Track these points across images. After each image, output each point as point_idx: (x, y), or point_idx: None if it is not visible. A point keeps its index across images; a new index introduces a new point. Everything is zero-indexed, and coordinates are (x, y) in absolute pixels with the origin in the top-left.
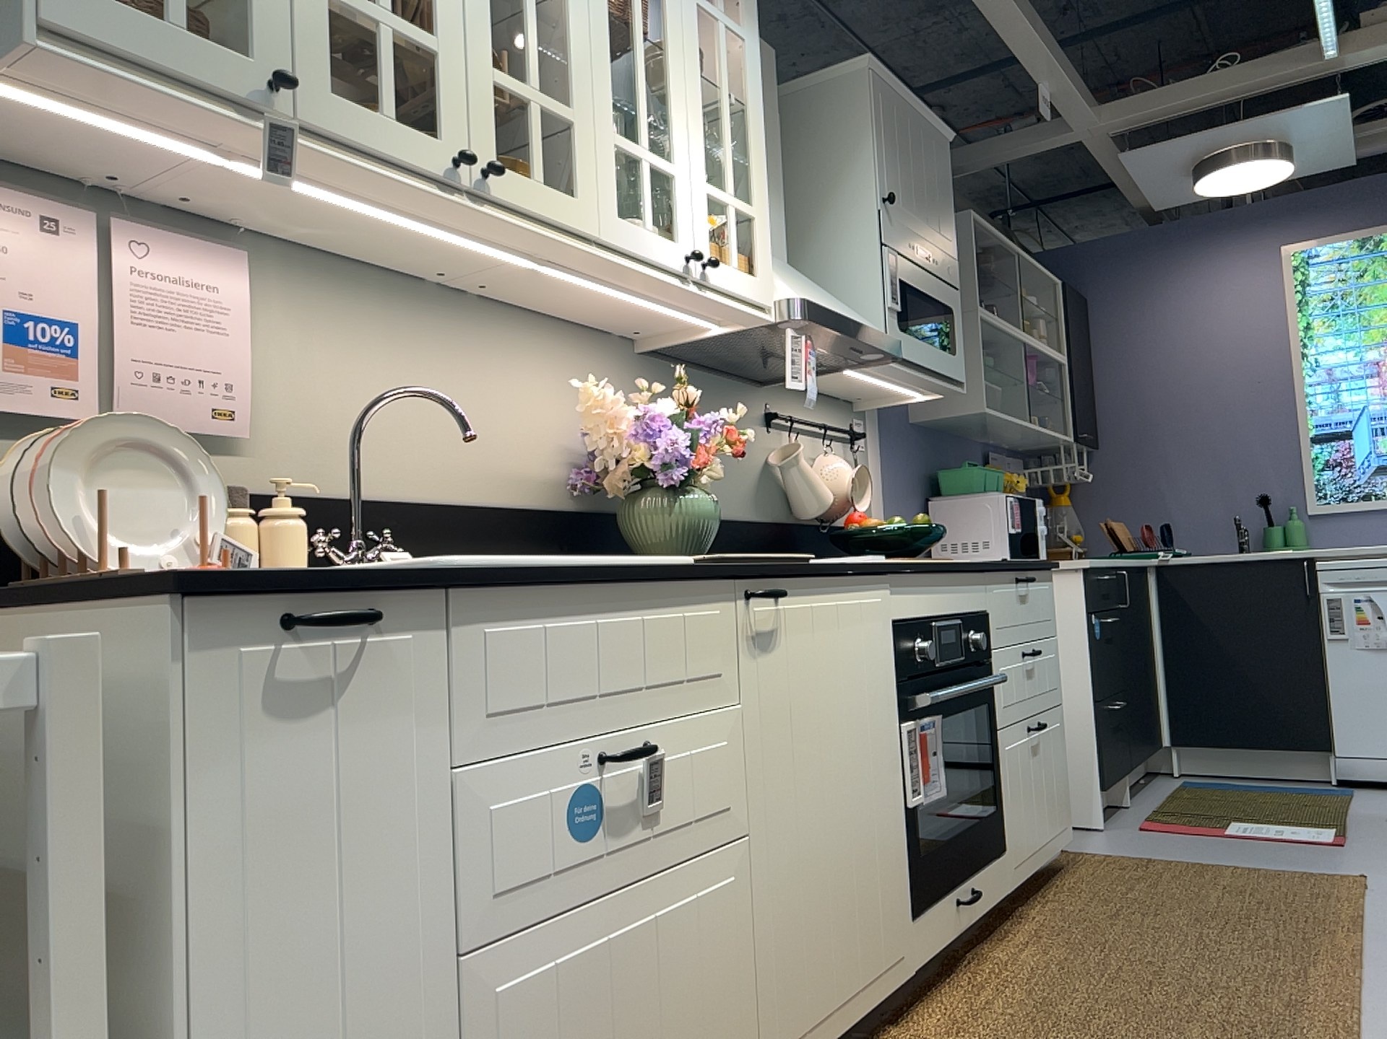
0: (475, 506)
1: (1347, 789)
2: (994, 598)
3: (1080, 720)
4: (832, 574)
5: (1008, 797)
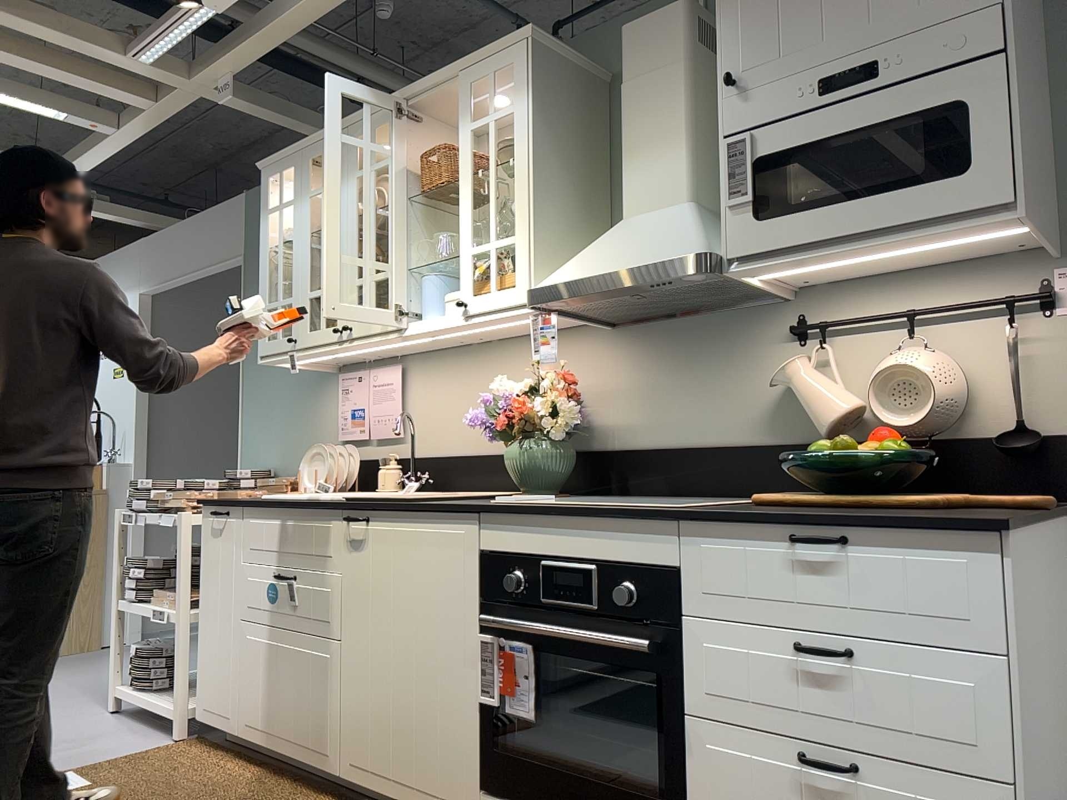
0: (488, 455)
1: None
2: (696, 554)
3: None
4: (405, 510)
5: None
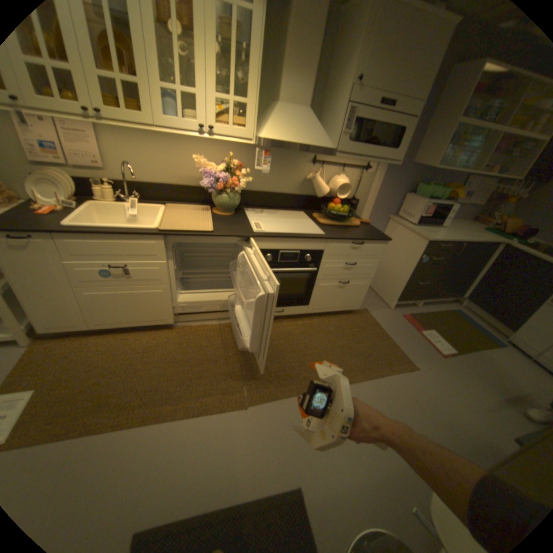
0: (174, 185)
1: (504, 346)
2: (329, 247)
3: (402, 281)
4: (213, 237)
5: (315, 295)
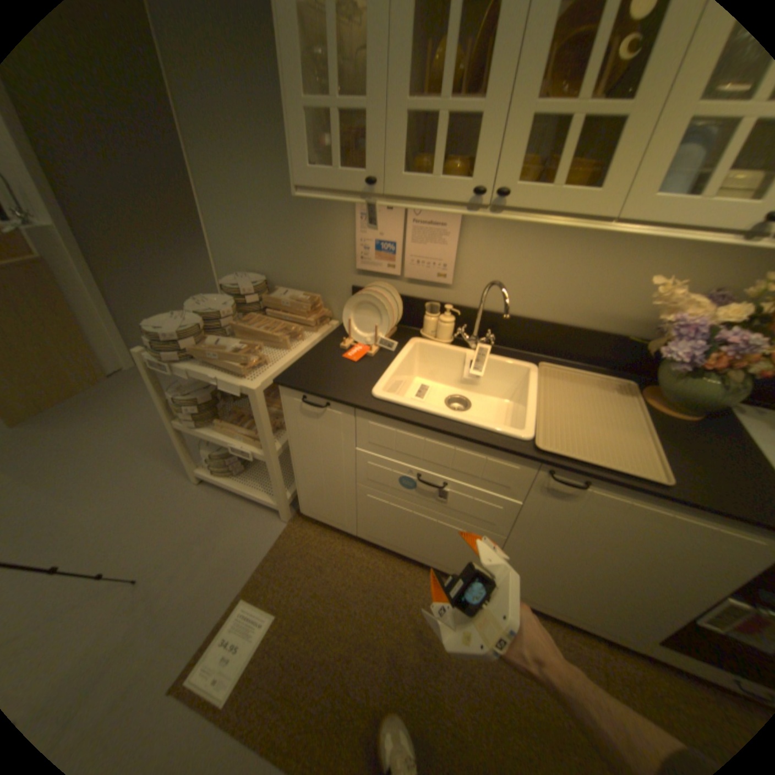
0: (568, 326)
1: None
2: None
3: None
4: (673, 502)
5: None
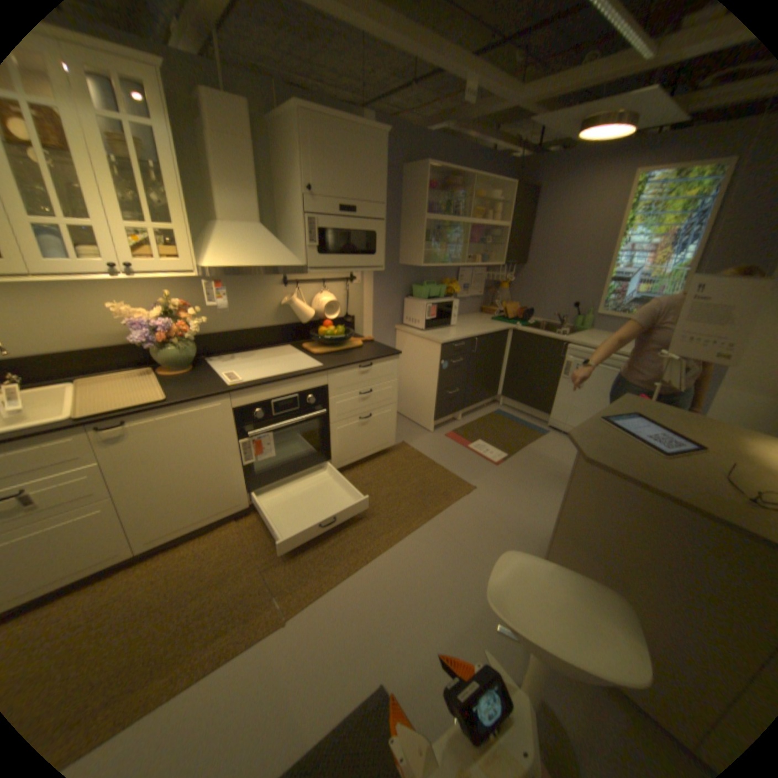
0: (83, 350)
1: (546, 432)
2: (333, 379)
3: (431, 396)
4: (169, 406)
5: (335, 443)
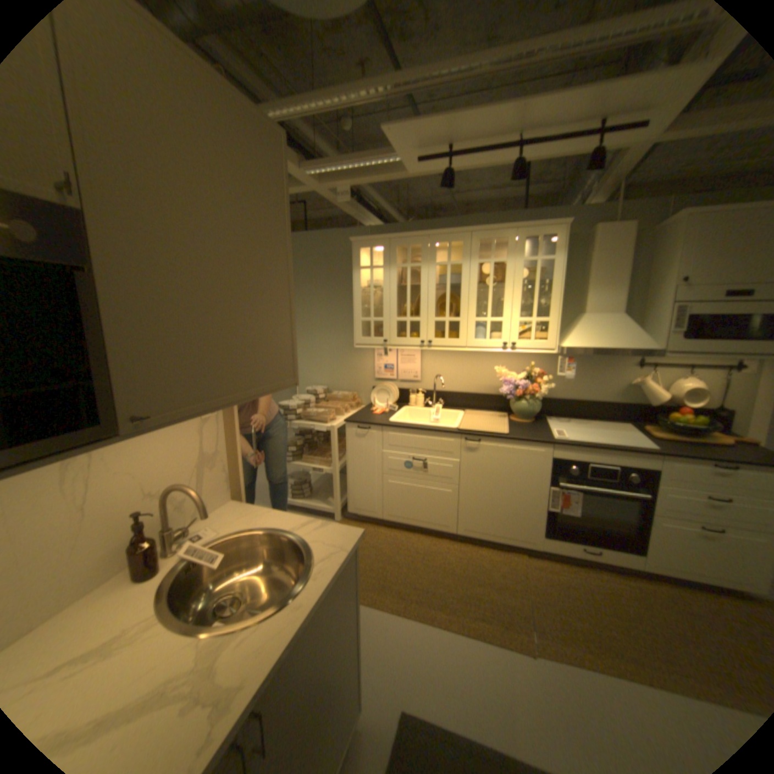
0: (474, 394)
1: None
2: (670, 468)
3: None
4: (509, 440)
5: (657, 542)
